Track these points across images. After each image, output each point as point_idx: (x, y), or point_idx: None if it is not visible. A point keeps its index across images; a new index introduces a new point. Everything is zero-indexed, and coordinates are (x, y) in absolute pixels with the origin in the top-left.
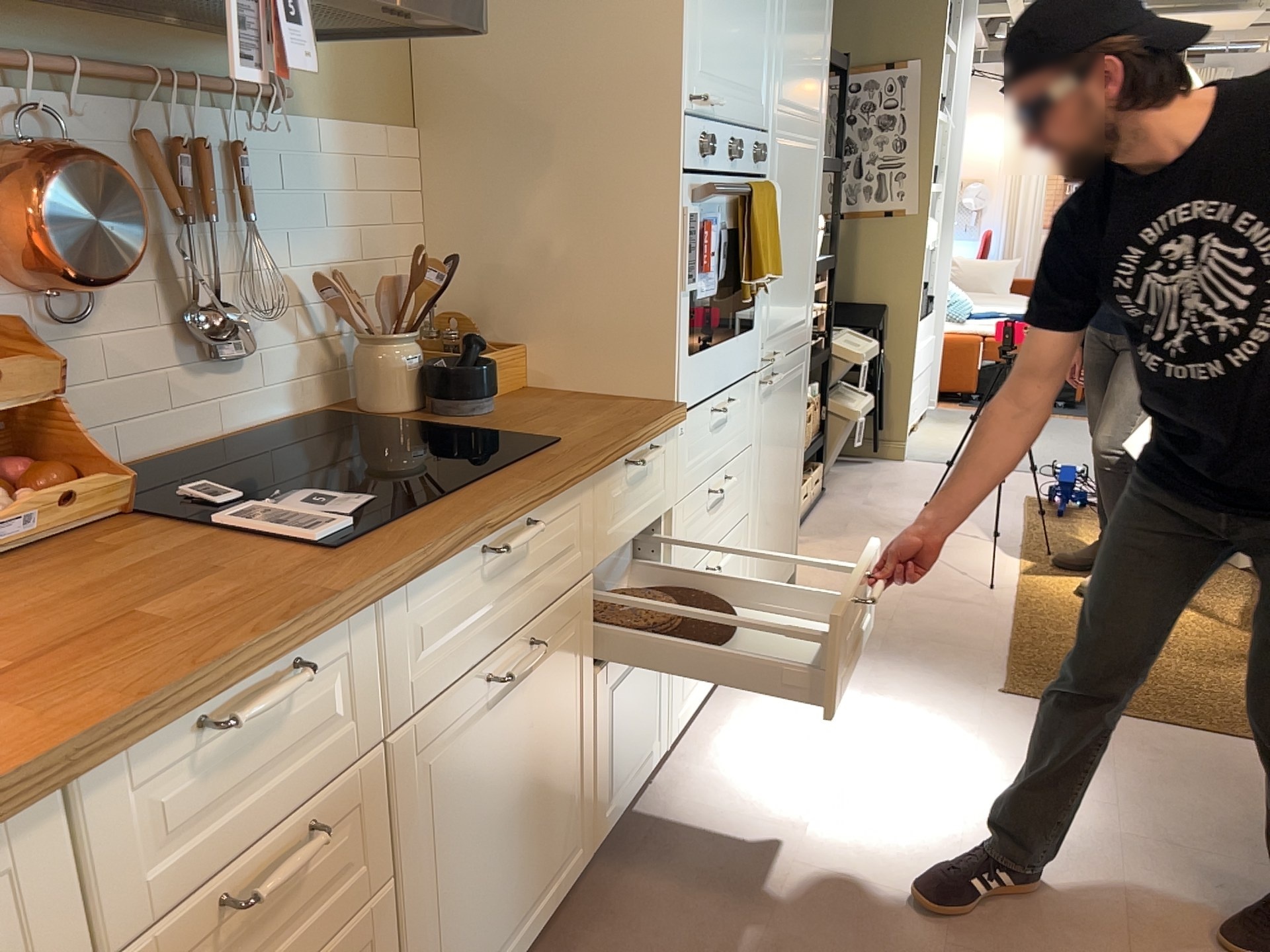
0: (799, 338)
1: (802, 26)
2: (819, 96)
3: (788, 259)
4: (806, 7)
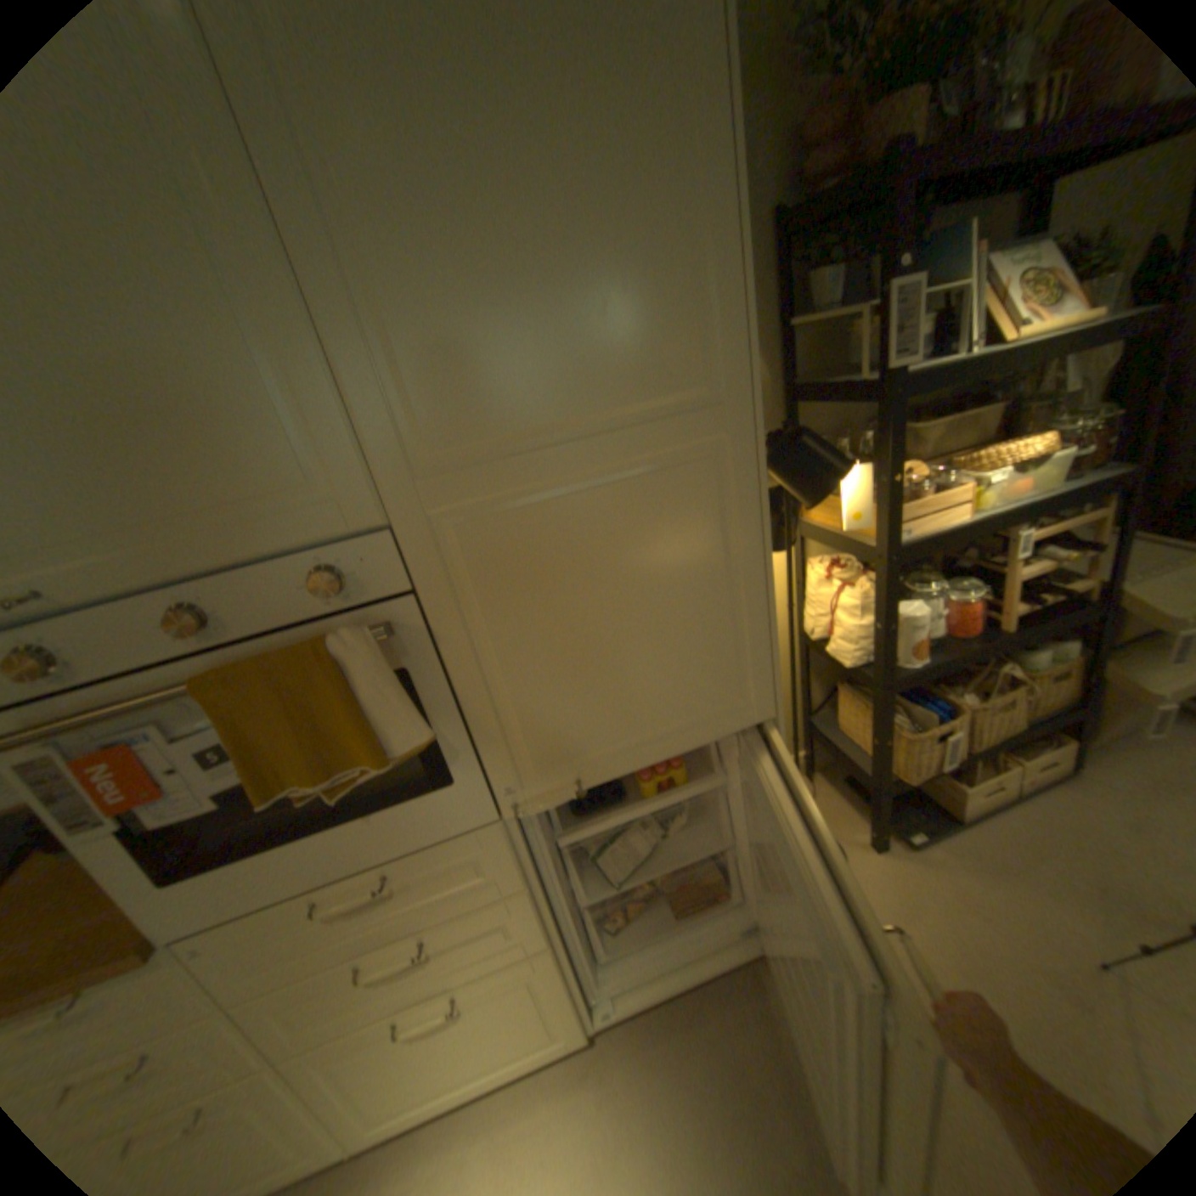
0: (701, 734)
1: (491, 270)
2: (680, 356)
3: (589, 660)
4: (510, 219)
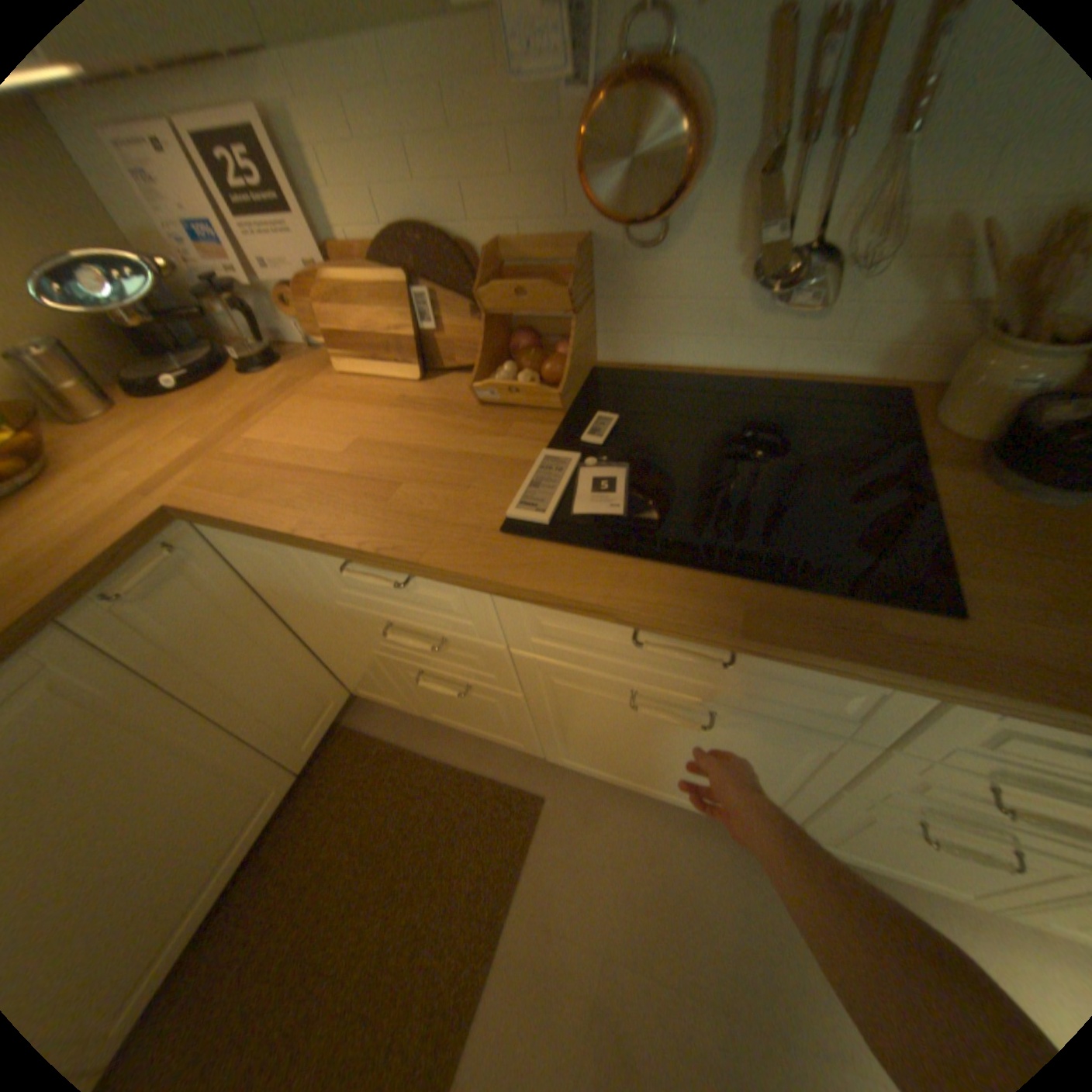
0: None
1: None
2: None
3: None
4: None
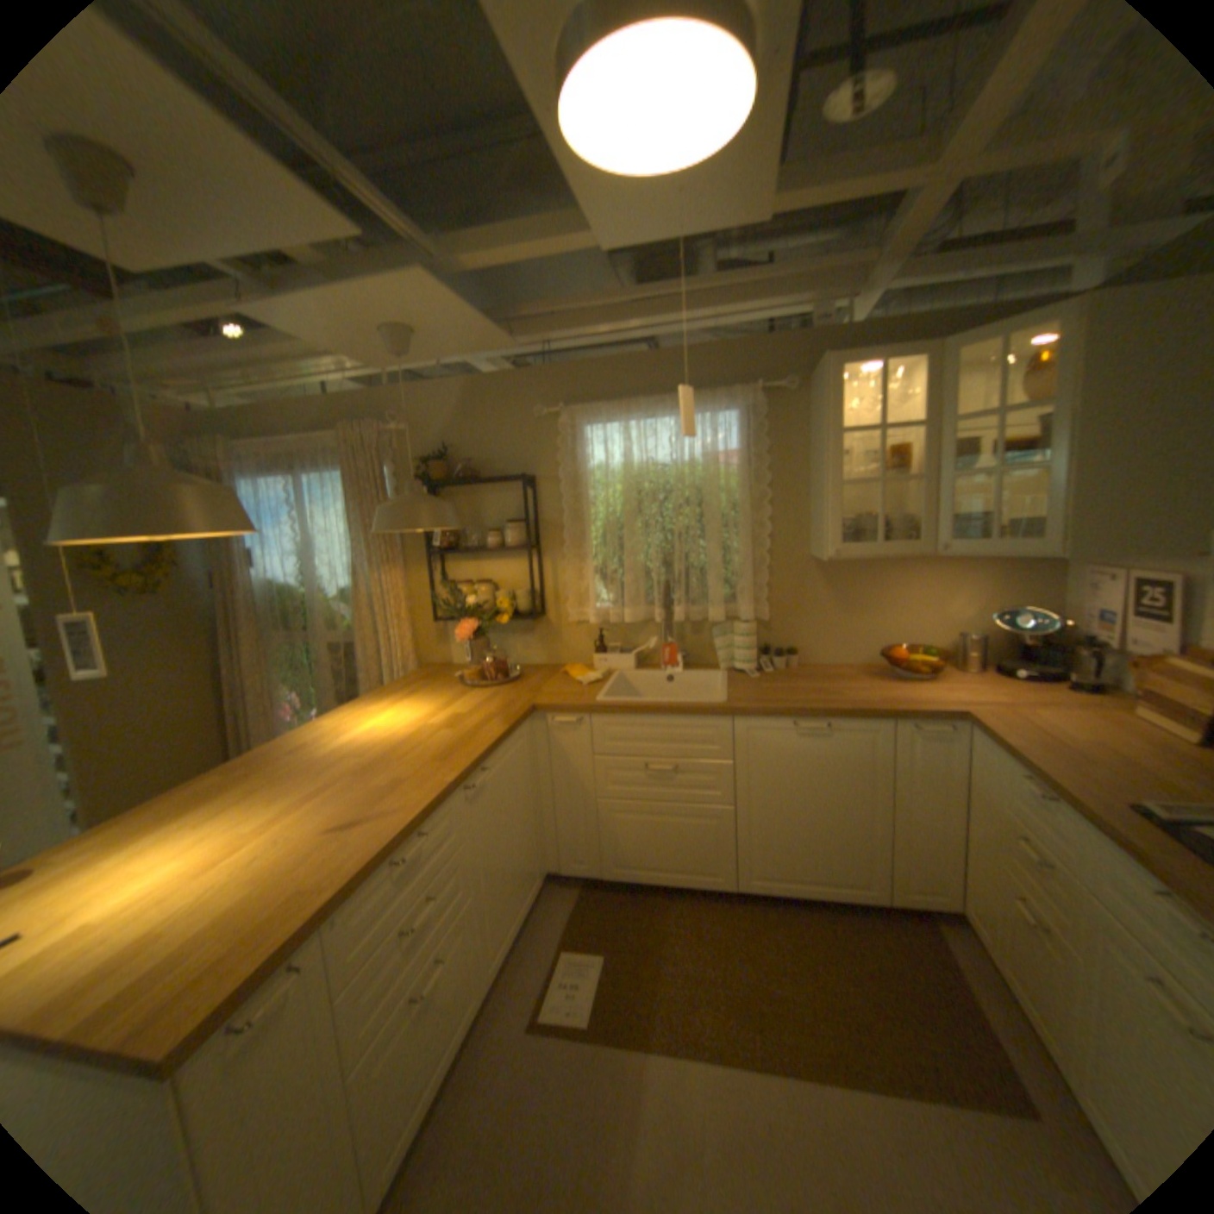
0: None
1: None
2: None
3: None
4: None
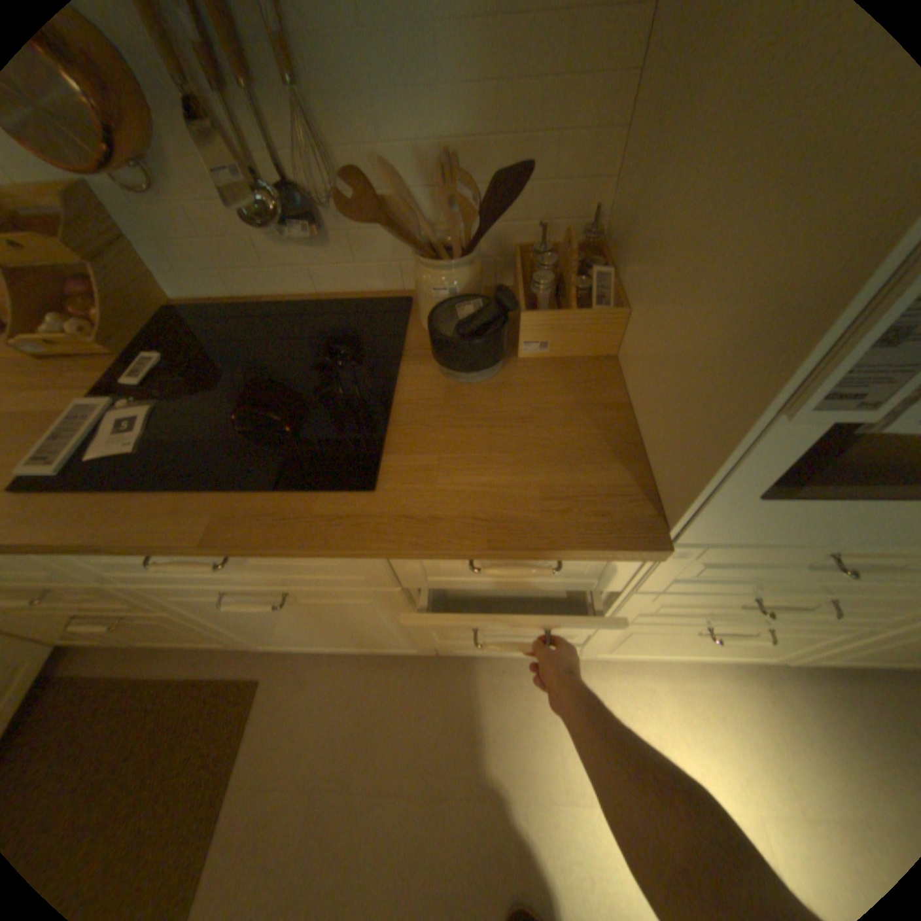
0: None
1: None
2: None
3: None
4: None
